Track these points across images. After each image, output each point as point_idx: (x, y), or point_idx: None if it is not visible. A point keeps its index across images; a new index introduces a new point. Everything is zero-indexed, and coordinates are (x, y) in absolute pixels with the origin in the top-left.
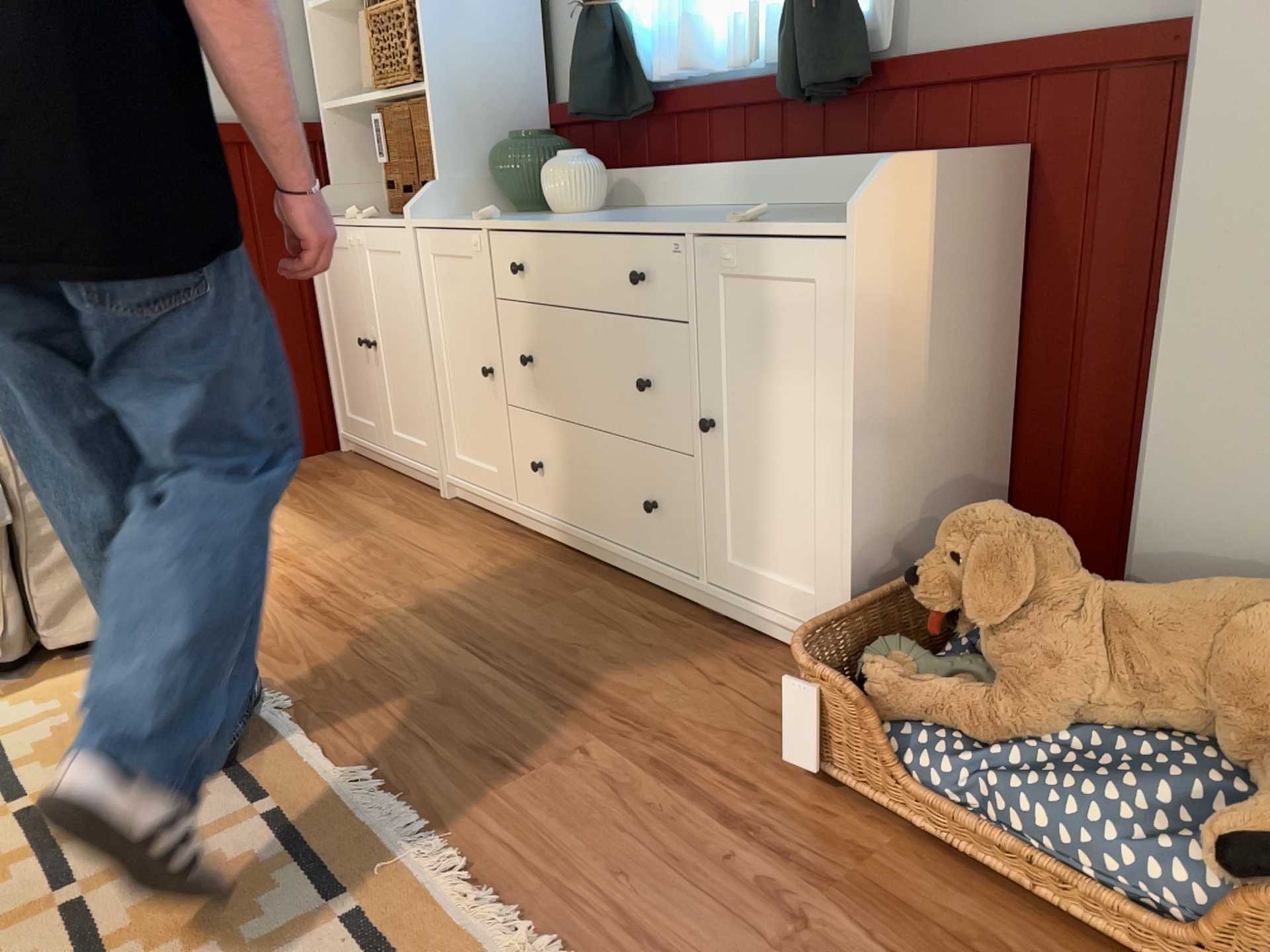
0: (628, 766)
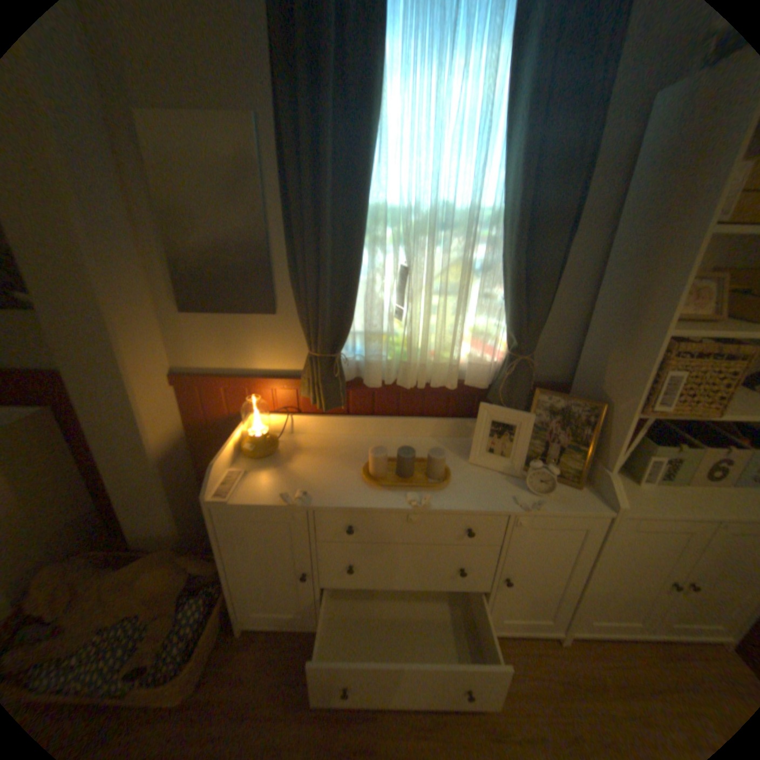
0: None
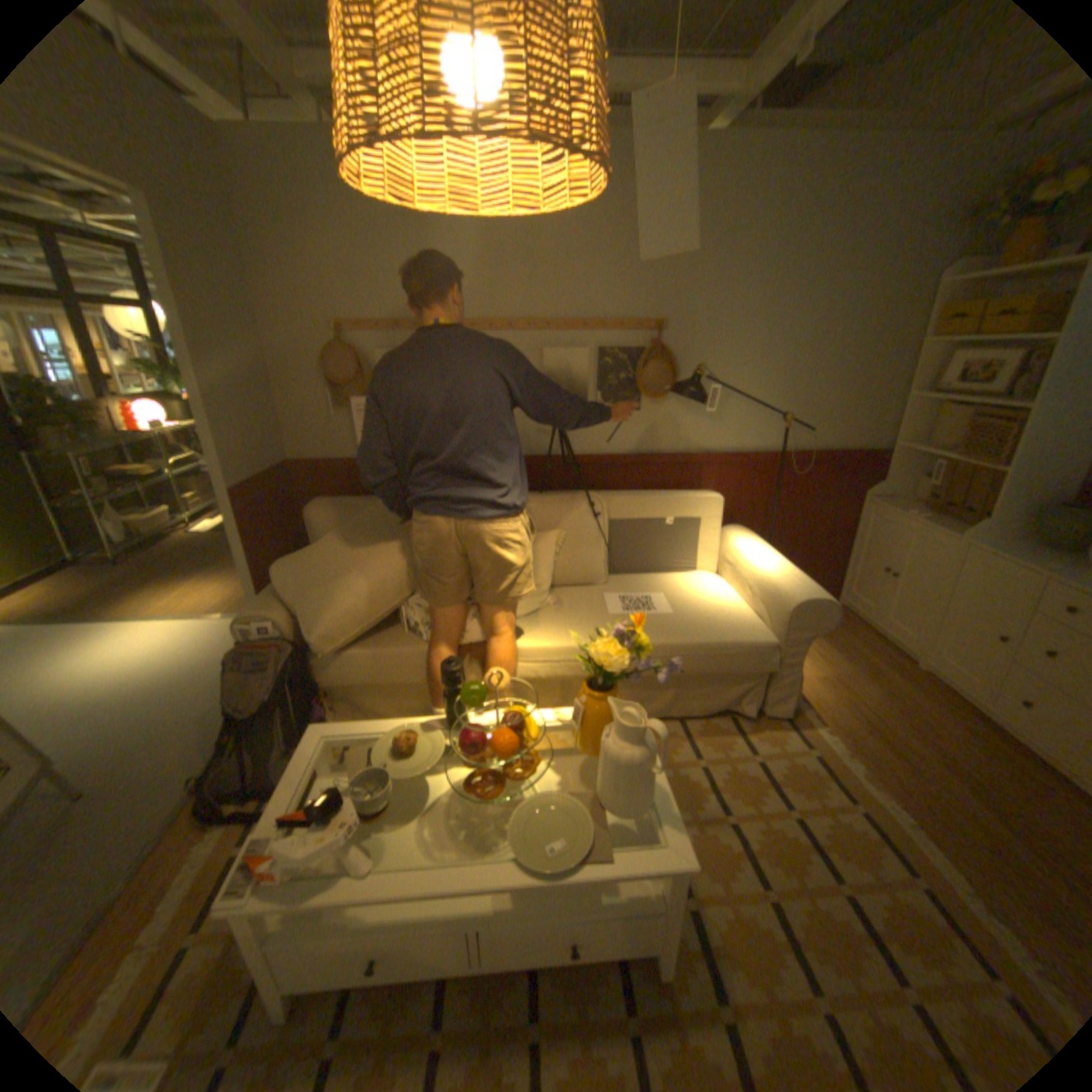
0: None
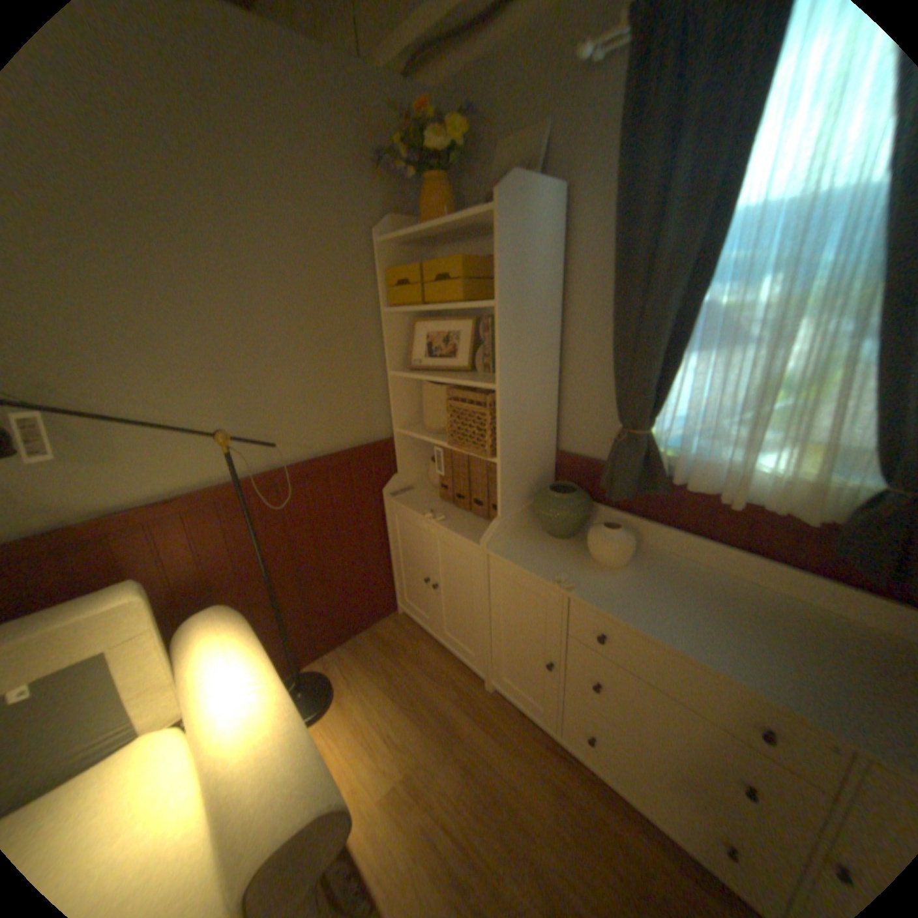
0: None
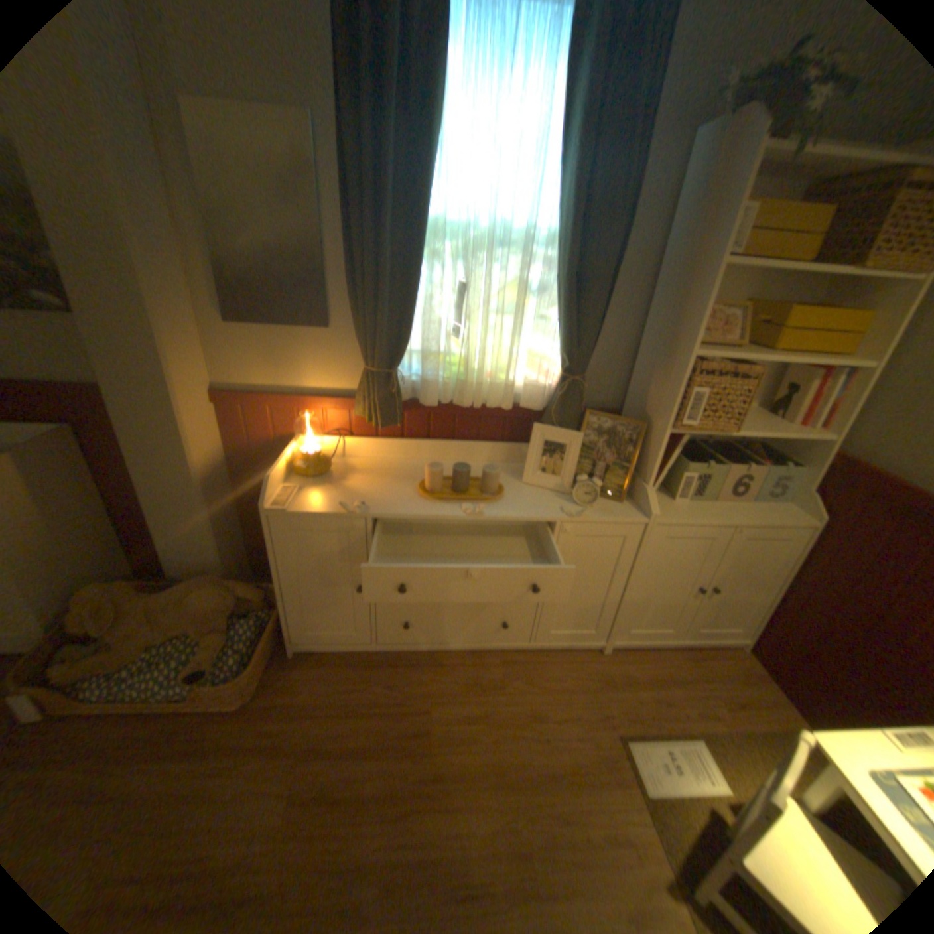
0: None
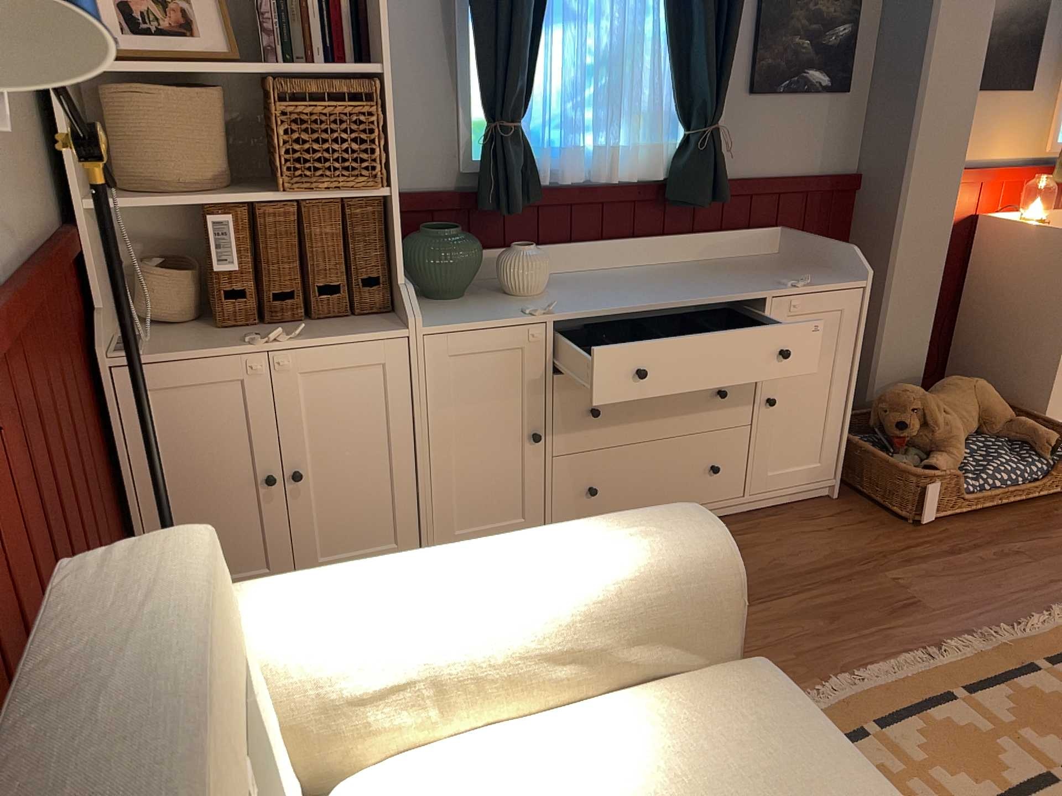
0: (908, 569)
